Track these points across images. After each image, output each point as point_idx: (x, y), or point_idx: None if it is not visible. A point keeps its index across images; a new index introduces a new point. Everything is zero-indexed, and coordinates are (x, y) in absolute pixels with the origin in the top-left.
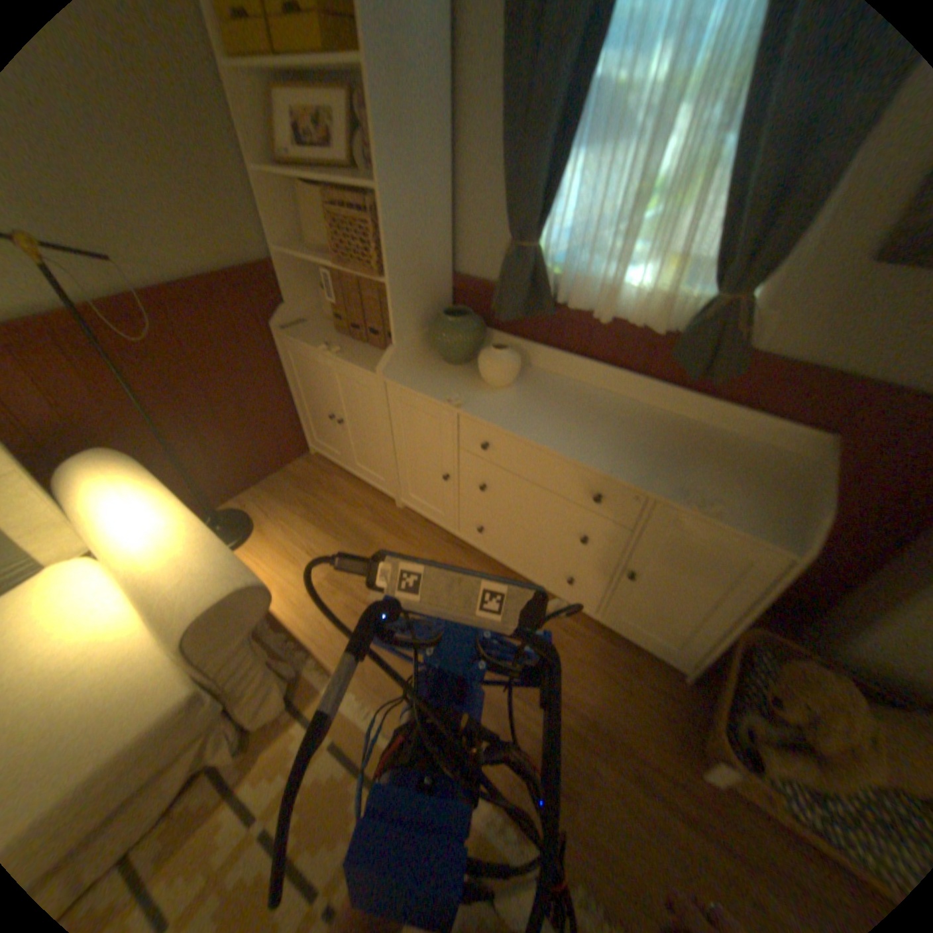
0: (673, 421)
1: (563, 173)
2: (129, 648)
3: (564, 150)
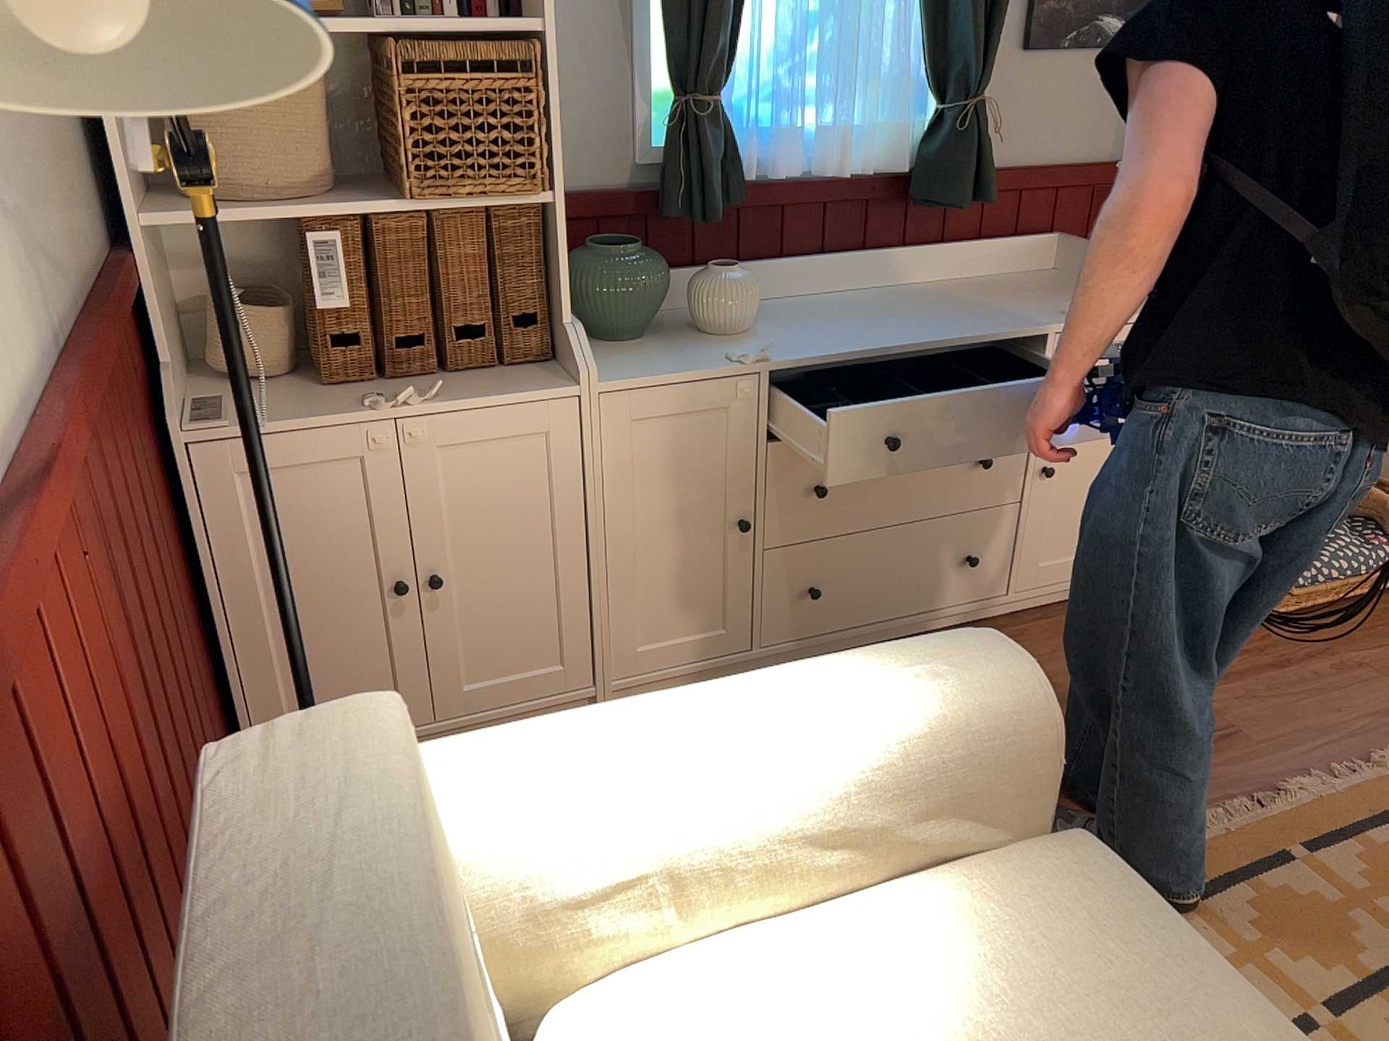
0: (933, 288)
1: None
2: (934, 905)
3: None
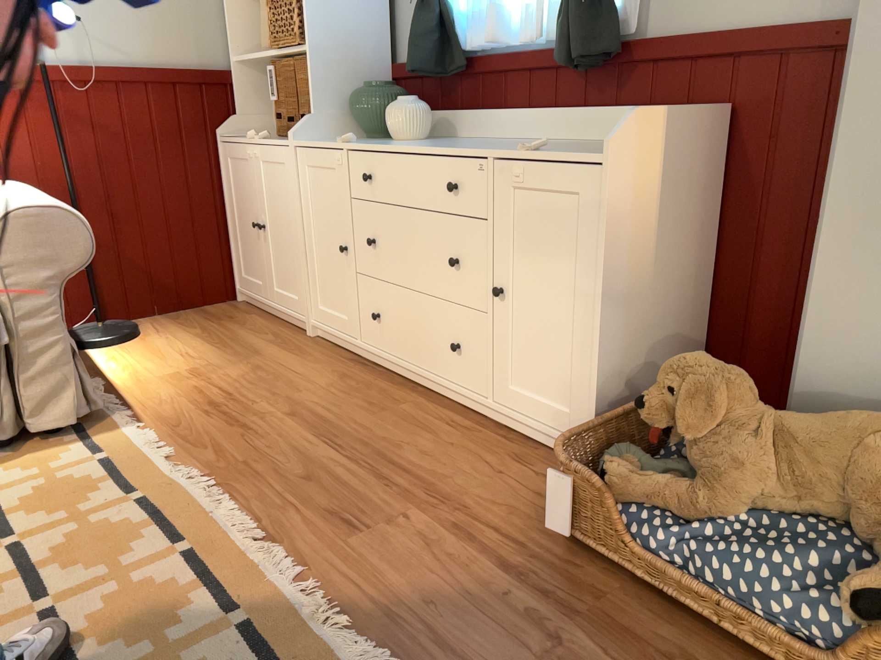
0: (572, 143)
1: None
2: None
3: None
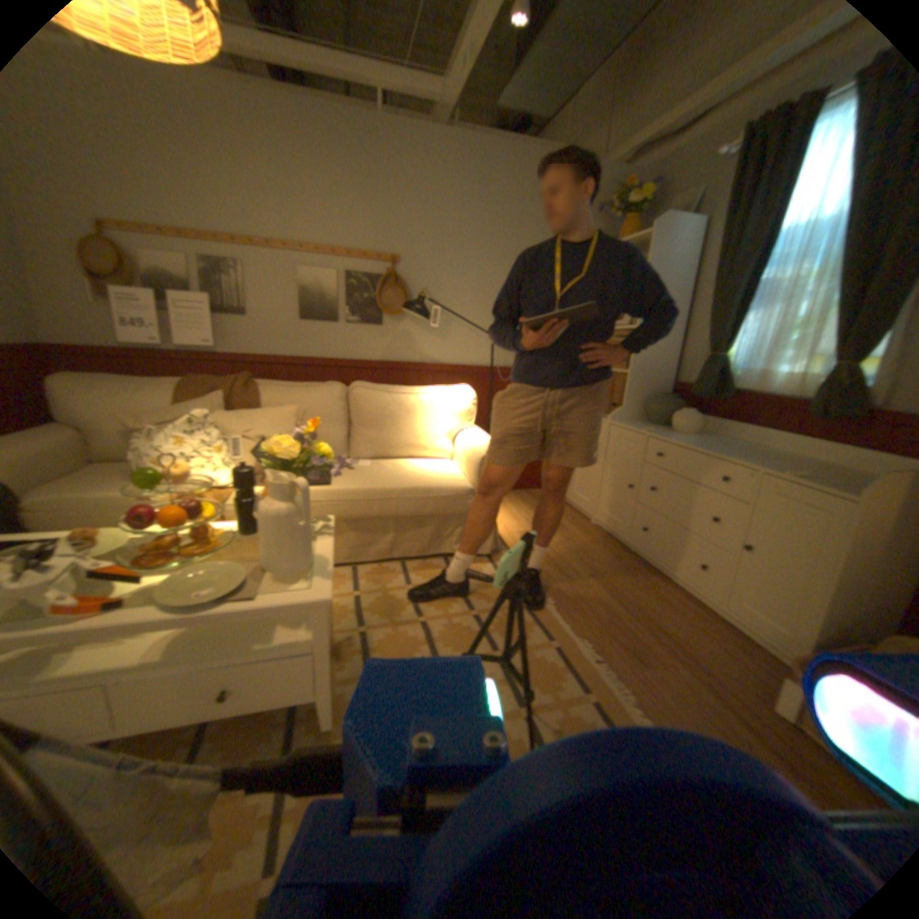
0: (815, 462)
1: (745, 319)
2: (454, 472)
3: (746, 309)
